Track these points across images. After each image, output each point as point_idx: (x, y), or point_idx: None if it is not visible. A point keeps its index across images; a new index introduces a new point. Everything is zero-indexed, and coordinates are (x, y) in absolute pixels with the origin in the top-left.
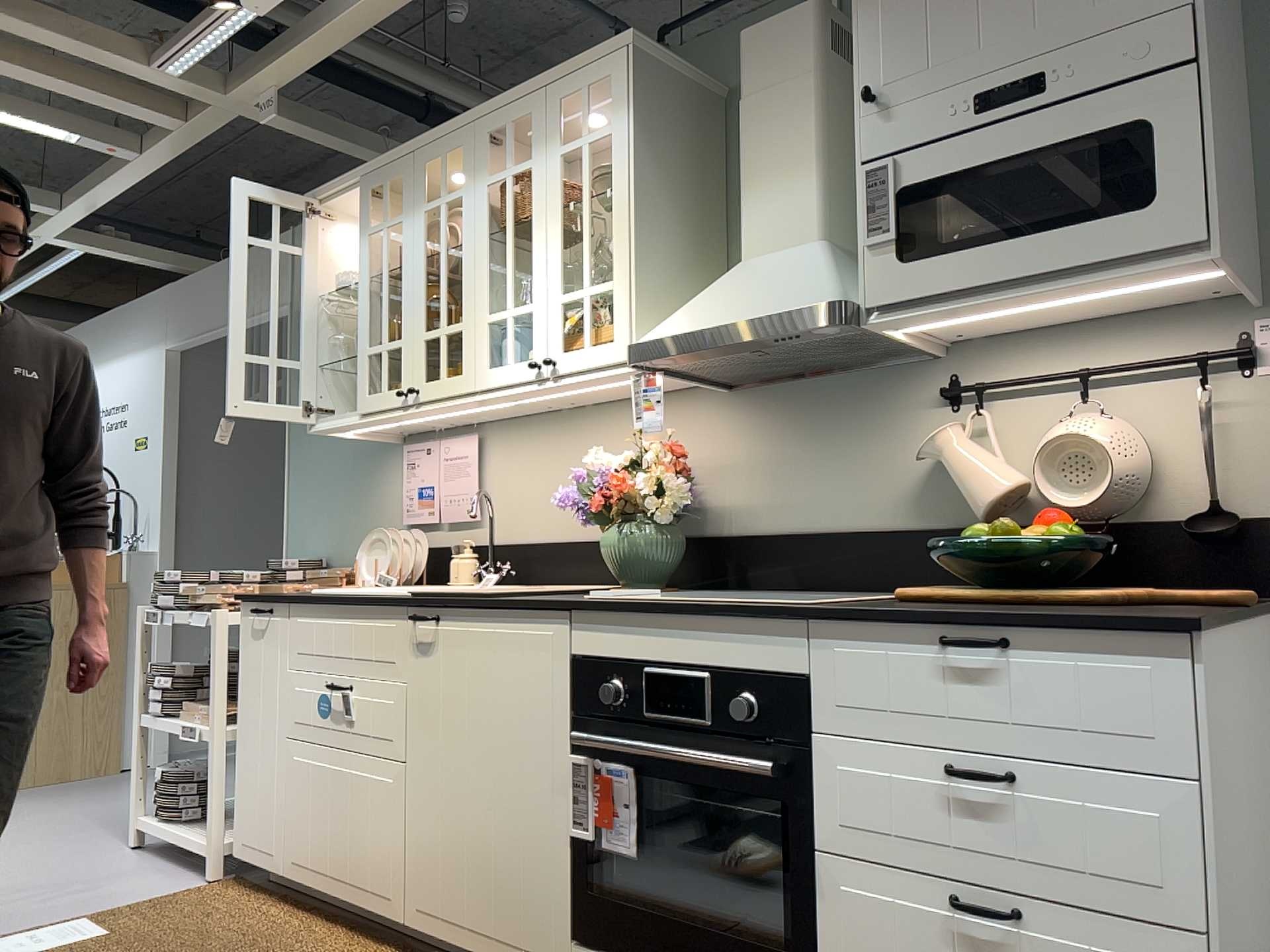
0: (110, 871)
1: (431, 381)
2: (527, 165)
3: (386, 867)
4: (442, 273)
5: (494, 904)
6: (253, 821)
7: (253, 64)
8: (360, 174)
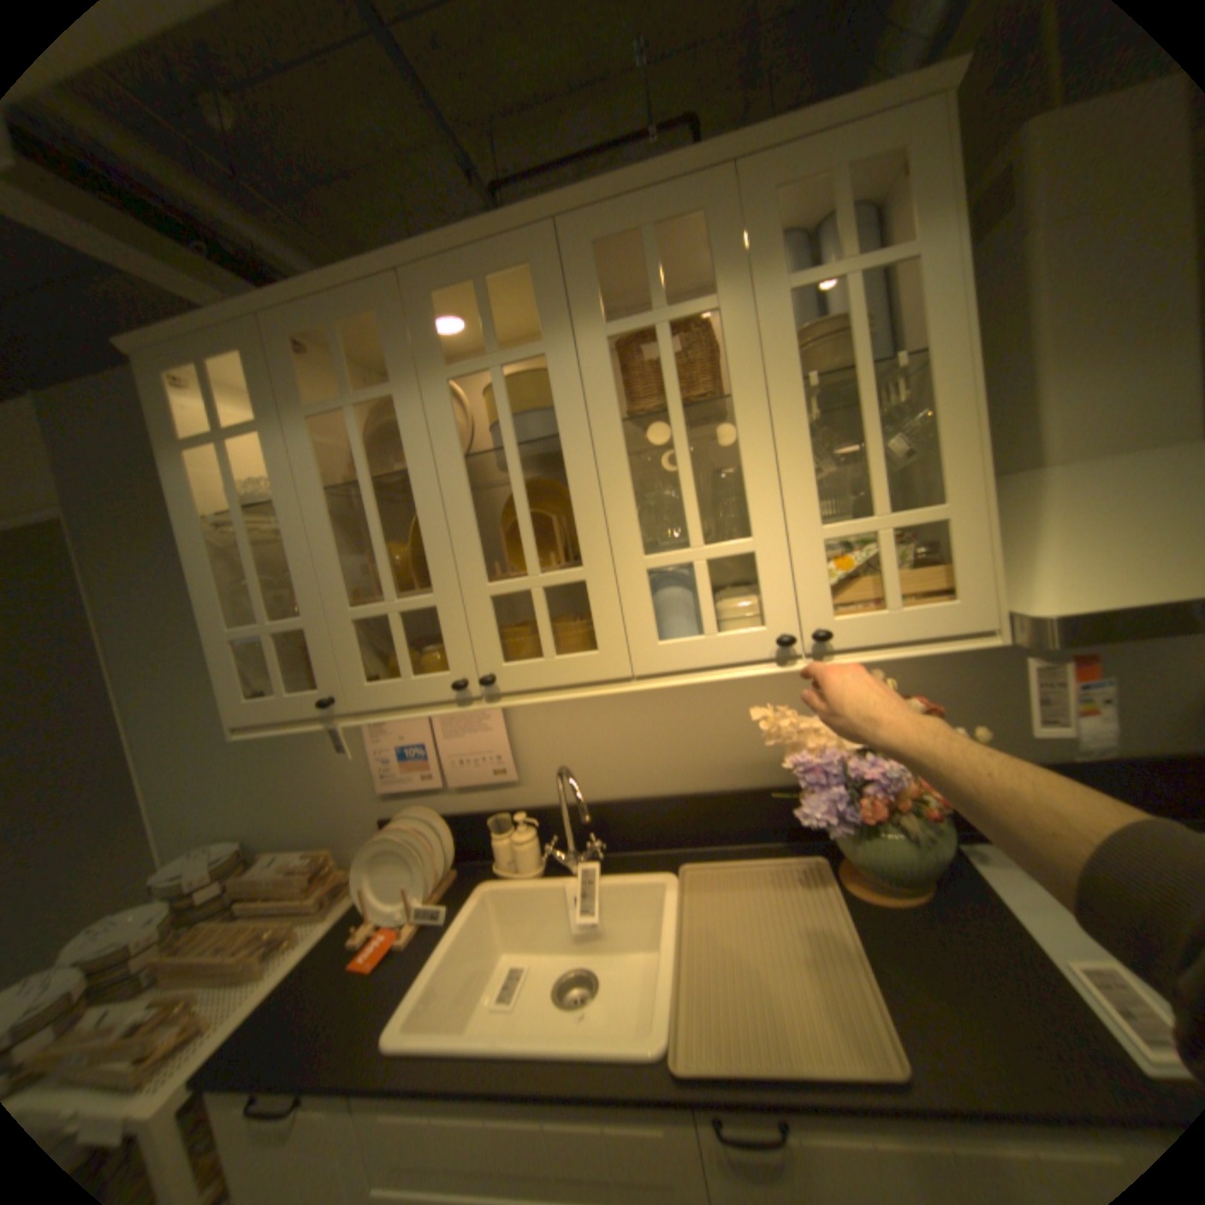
0: None
1: (526, 663)
2: (706, 301)
3: None
4: (518, 486)
5: None
6: None
7: None
8: (258, 302)
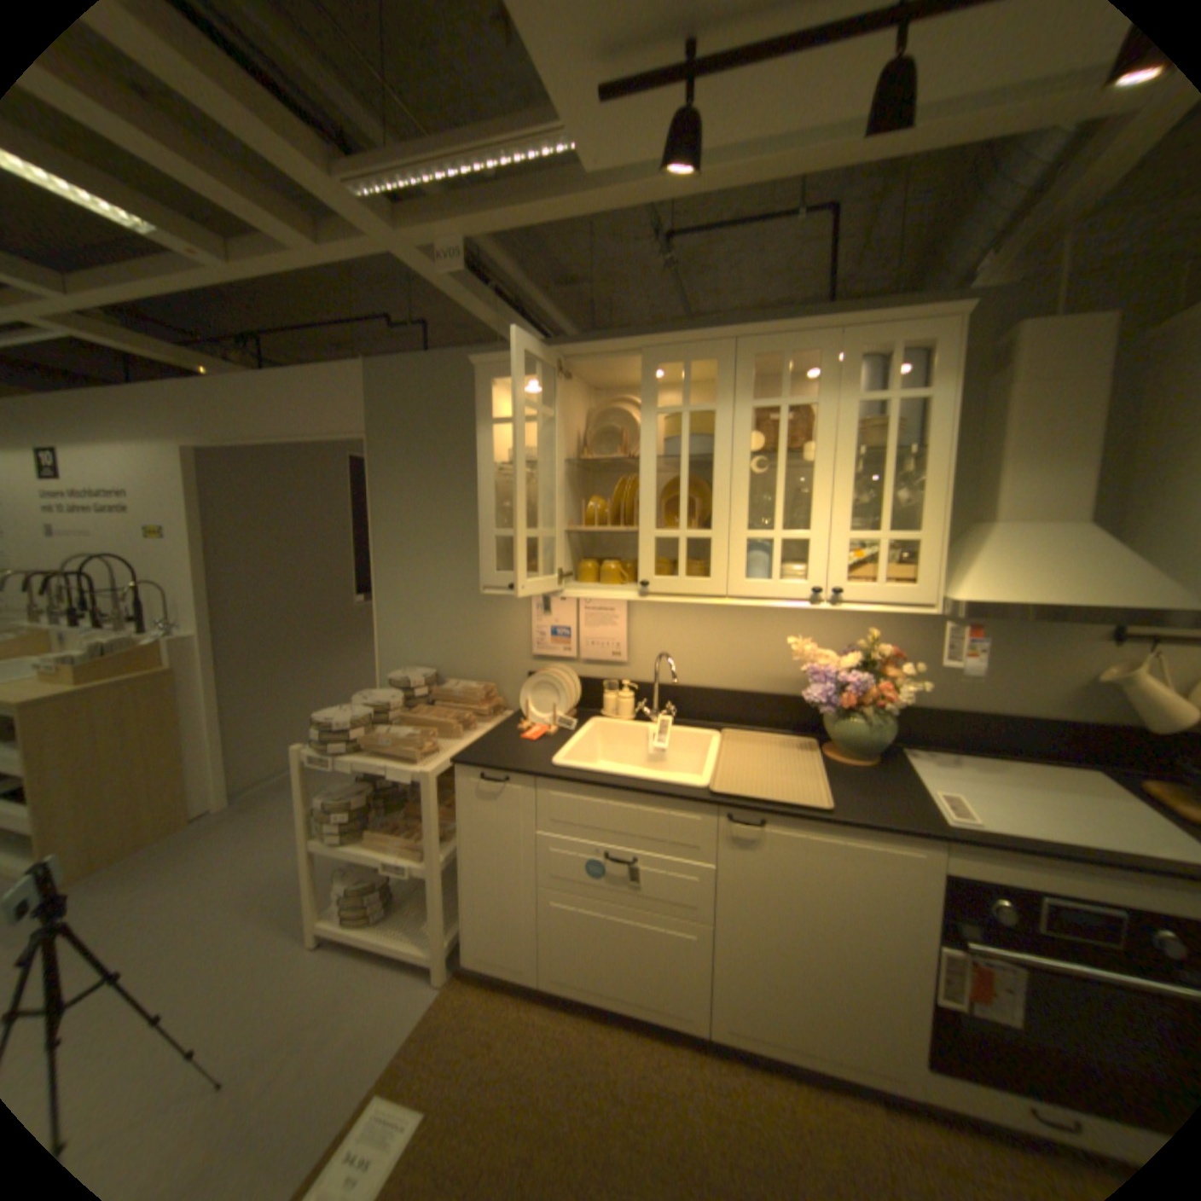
0: (322, 999)
1: (667, 579)
2: (812, 399)
3: (689, 1001)
4: (684, 481)
5: (834, 1040)
6: (492, 947)
7: (439, 198)
8: (558, 353)
